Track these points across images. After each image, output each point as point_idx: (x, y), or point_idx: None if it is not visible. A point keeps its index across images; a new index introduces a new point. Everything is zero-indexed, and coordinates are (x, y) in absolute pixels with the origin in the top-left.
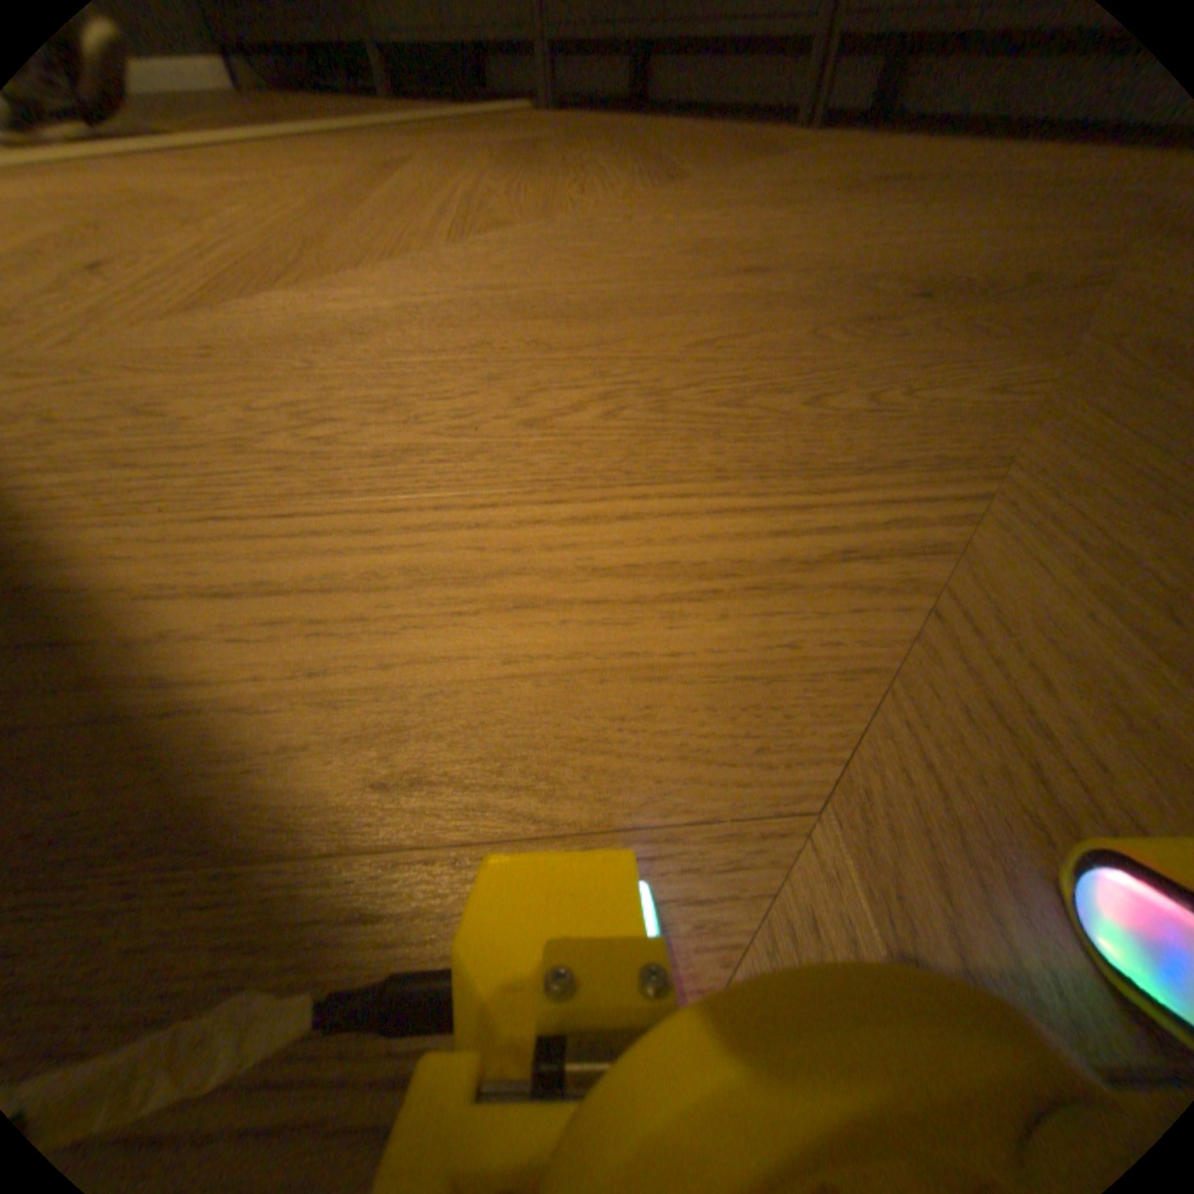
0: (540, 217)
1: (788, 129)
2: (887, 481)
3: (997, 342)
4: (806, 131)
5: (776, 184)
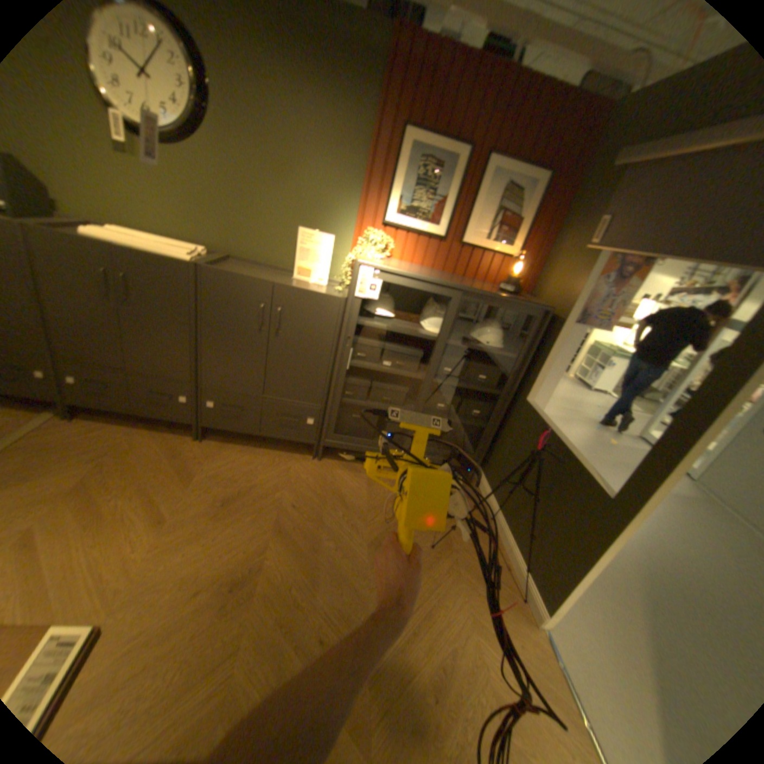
0: (124, 582)
1: (187, 444)
2: (221, 666)
3: (238, 608)
4: (194, 447)
5: (191, 521)
